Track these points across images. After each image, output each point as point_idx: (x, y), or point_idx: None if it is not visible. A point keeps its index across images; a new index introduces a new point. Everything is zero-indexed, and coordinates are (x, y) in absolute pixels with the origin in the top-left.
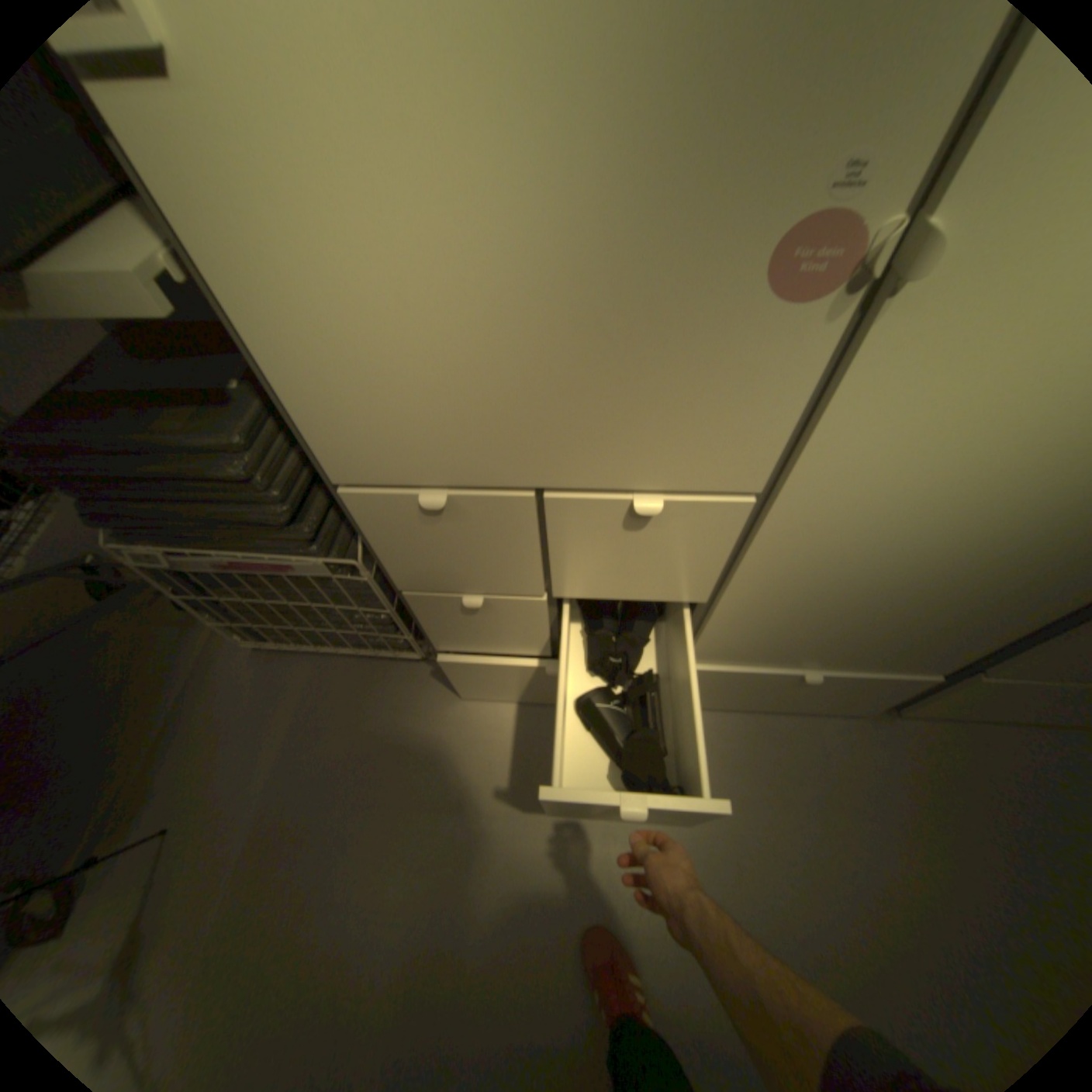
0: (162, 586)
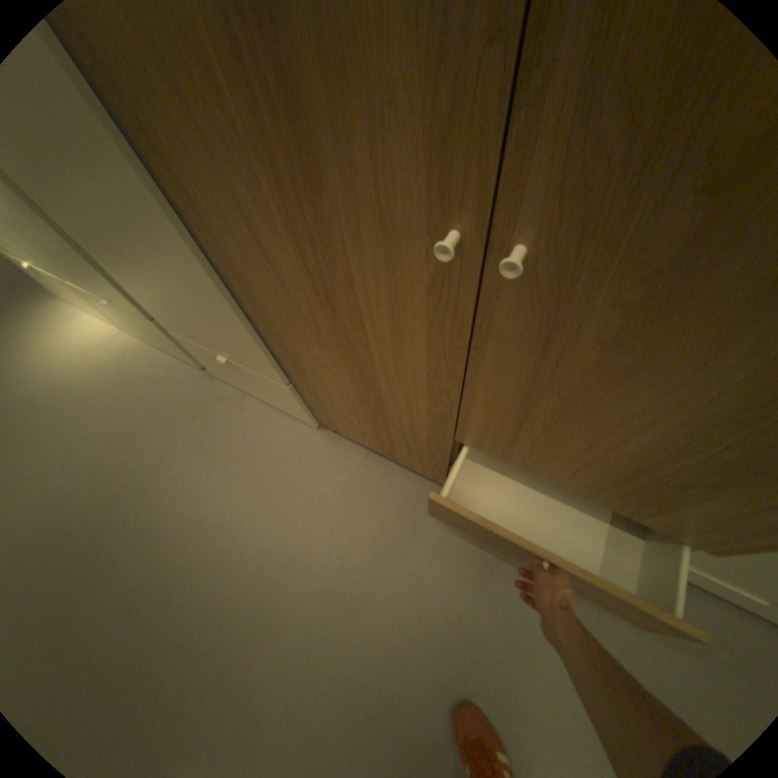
0: None
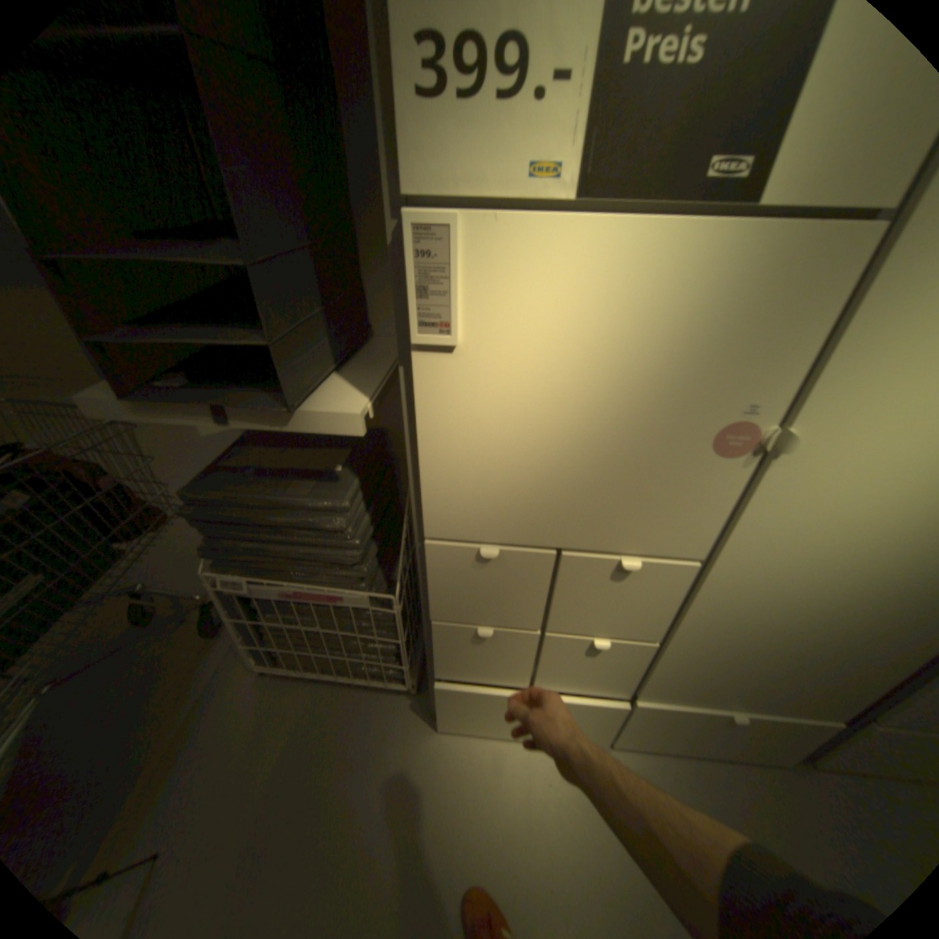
0: (223, 611)
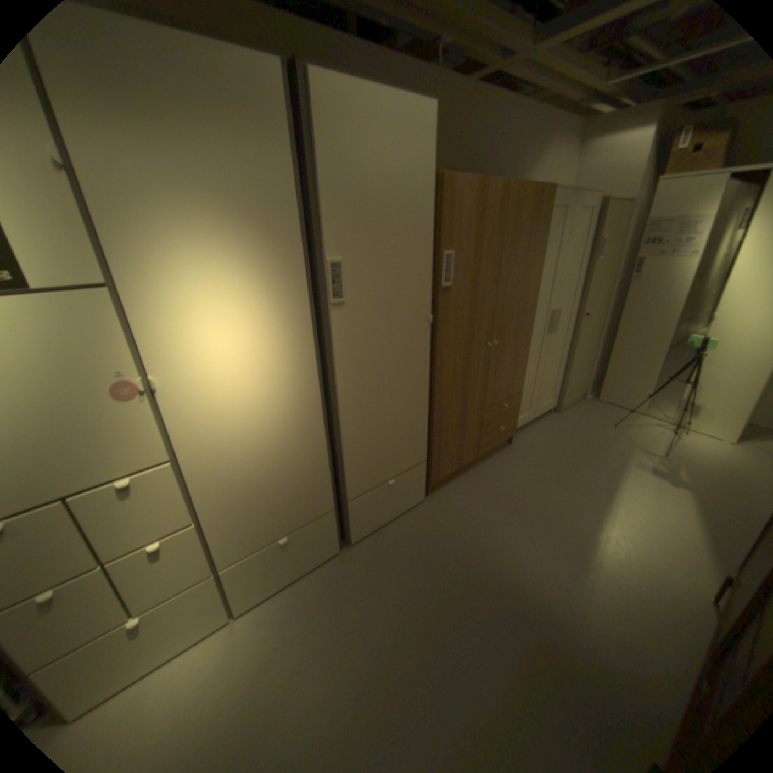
0: None
